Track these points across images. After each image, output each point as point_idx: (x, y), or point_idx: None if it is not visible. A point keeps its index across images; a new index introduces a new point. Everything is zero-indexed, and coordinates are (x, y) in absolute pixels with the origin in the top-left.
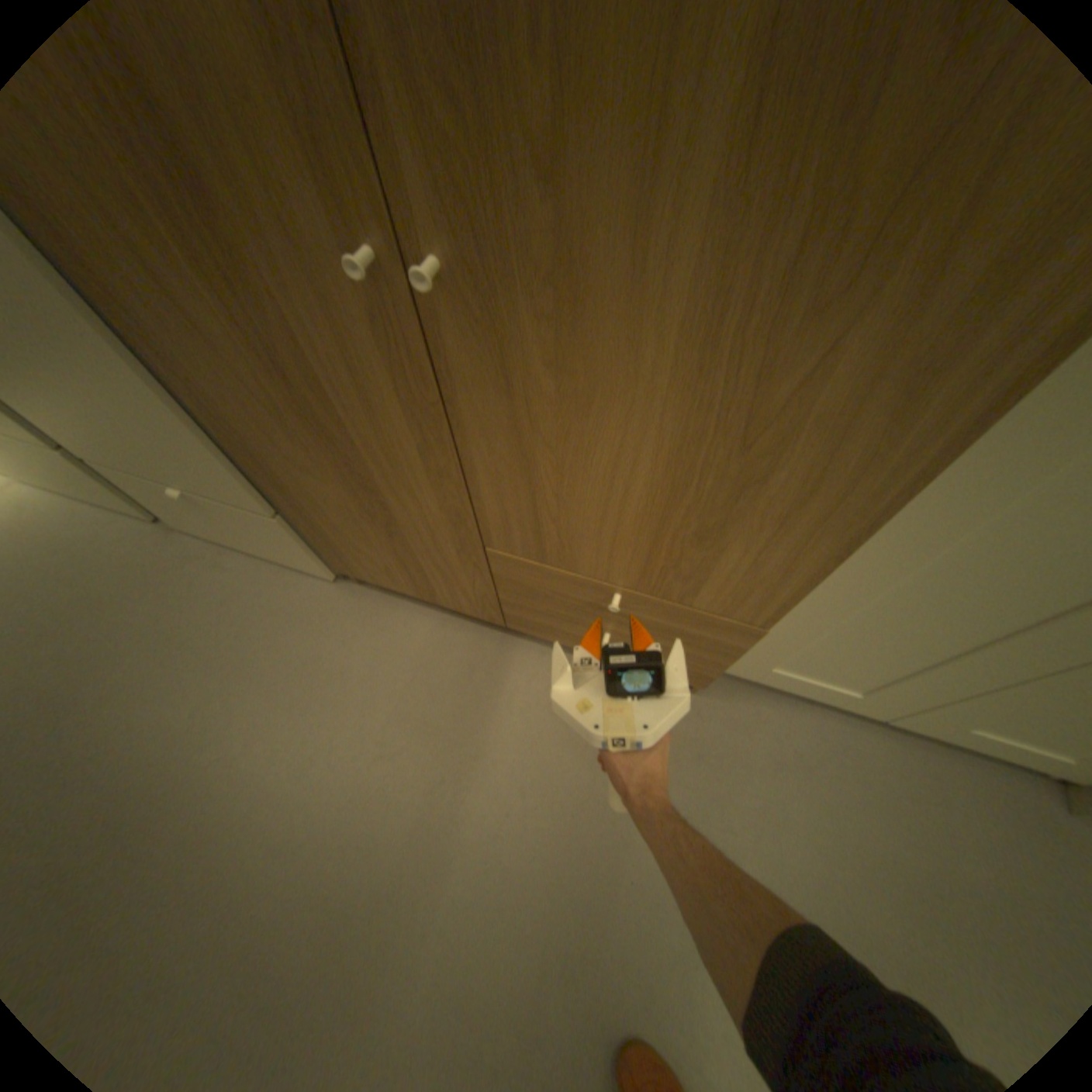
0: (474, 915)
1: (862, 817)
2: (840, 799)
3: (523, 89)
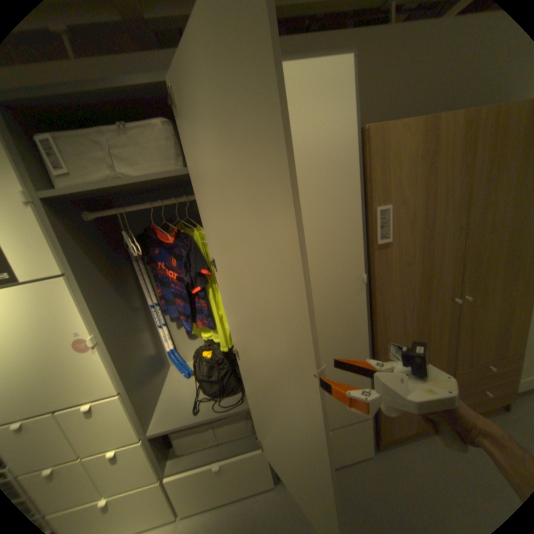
0: None
1: None
2: None
3: (482, 274)
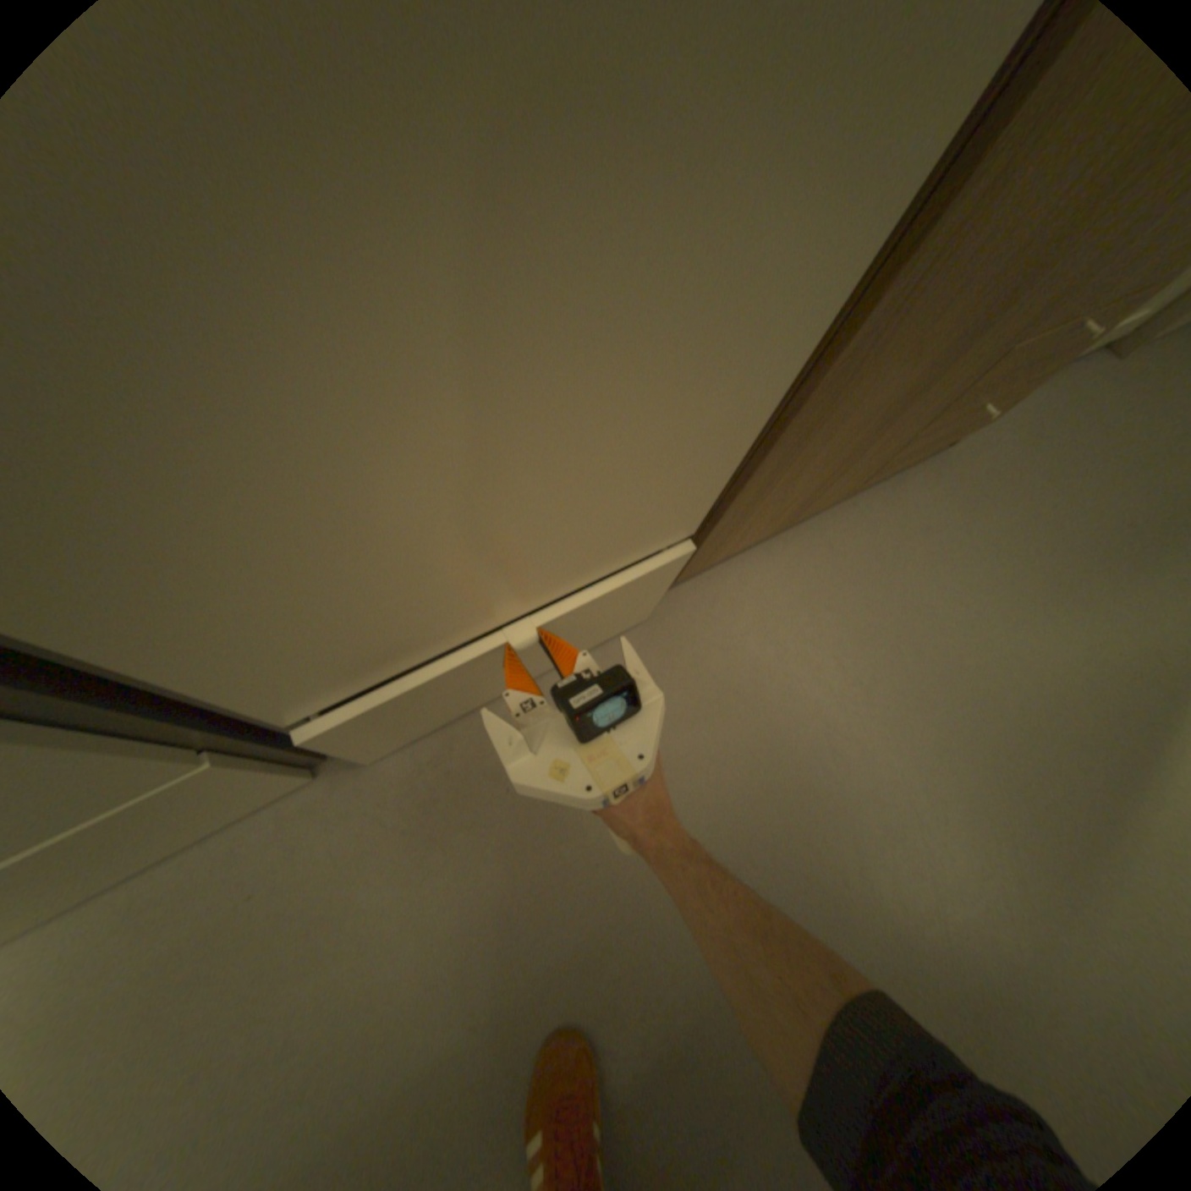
0: (1035, 700)
1: (1080, 440)
2: (1065, 439)
3: None
